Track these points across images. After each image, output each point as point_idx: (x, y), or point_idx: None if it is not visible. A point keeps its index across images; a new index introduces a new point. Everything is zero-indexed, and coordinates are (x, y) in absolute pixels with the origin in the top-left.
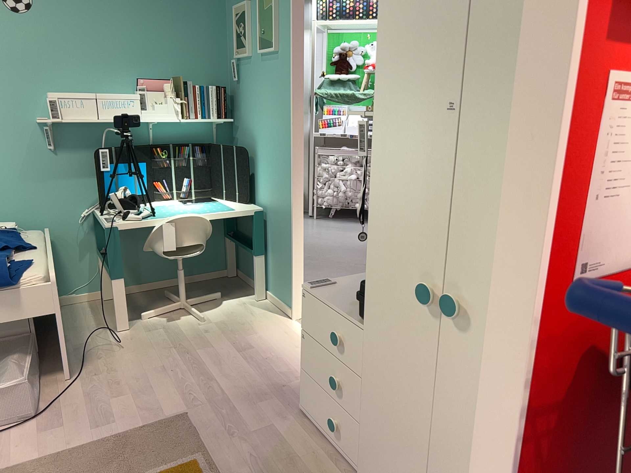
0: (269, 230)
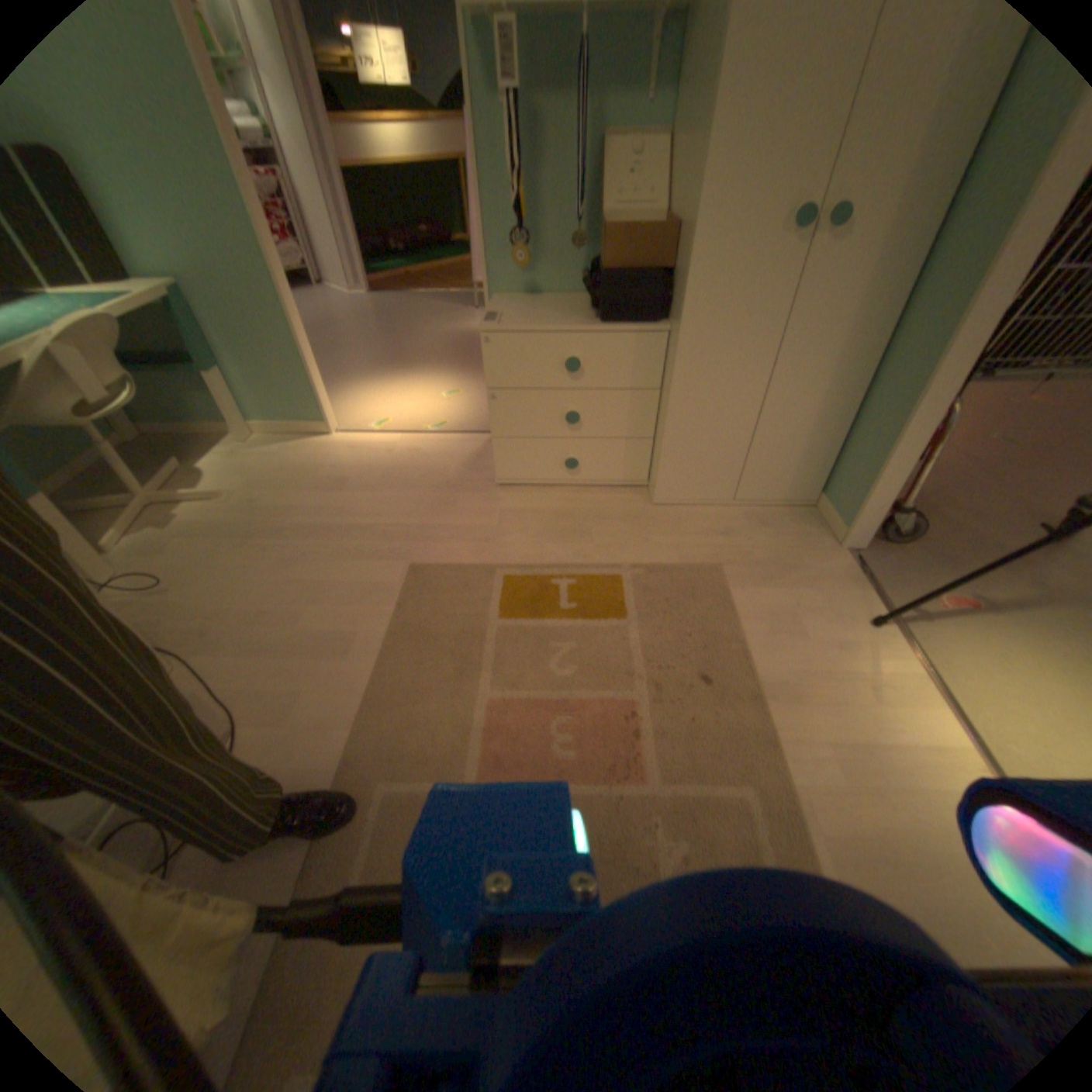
0: (206, 319)
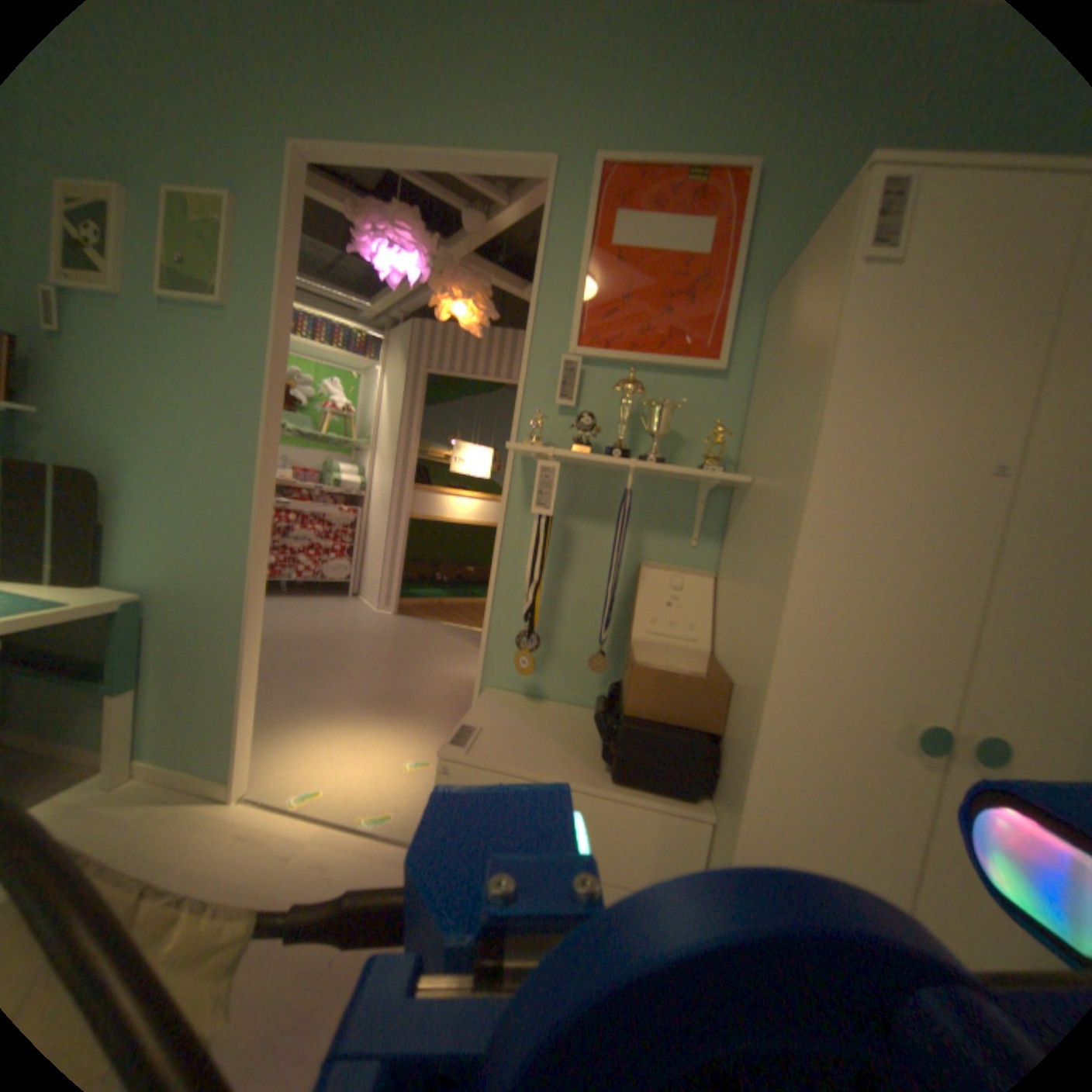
0: (155, 641)
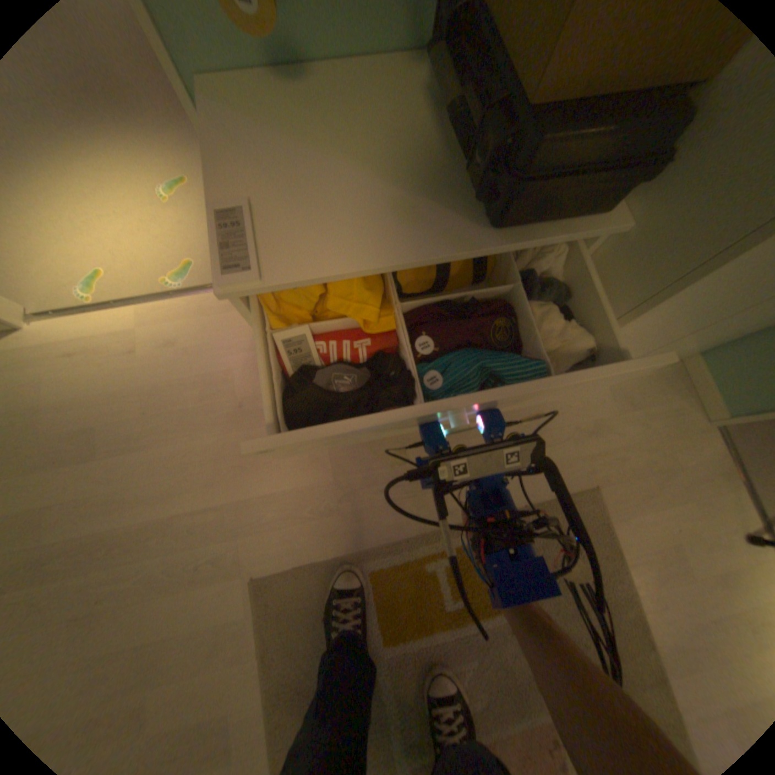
0: None
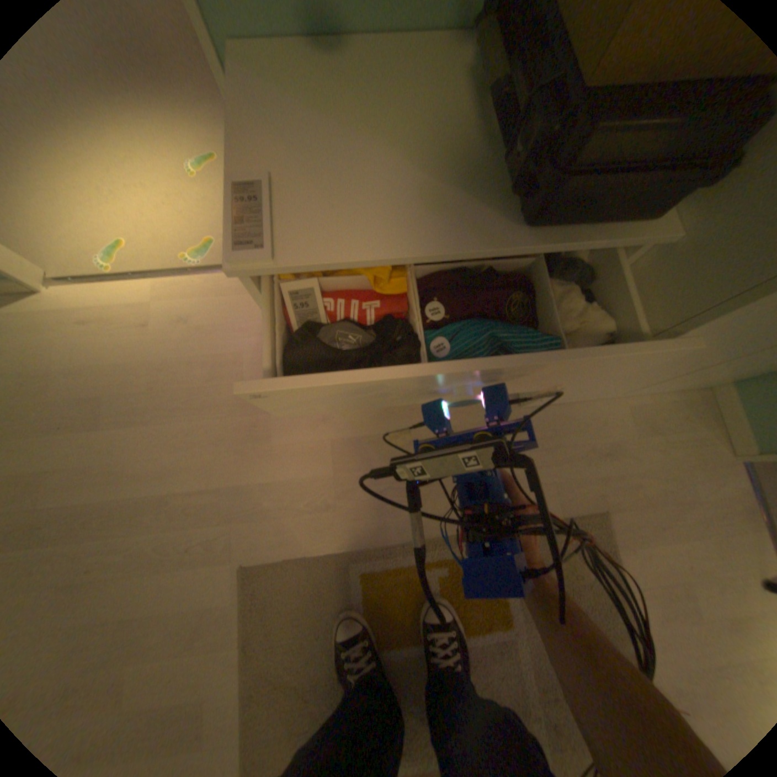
0: None
